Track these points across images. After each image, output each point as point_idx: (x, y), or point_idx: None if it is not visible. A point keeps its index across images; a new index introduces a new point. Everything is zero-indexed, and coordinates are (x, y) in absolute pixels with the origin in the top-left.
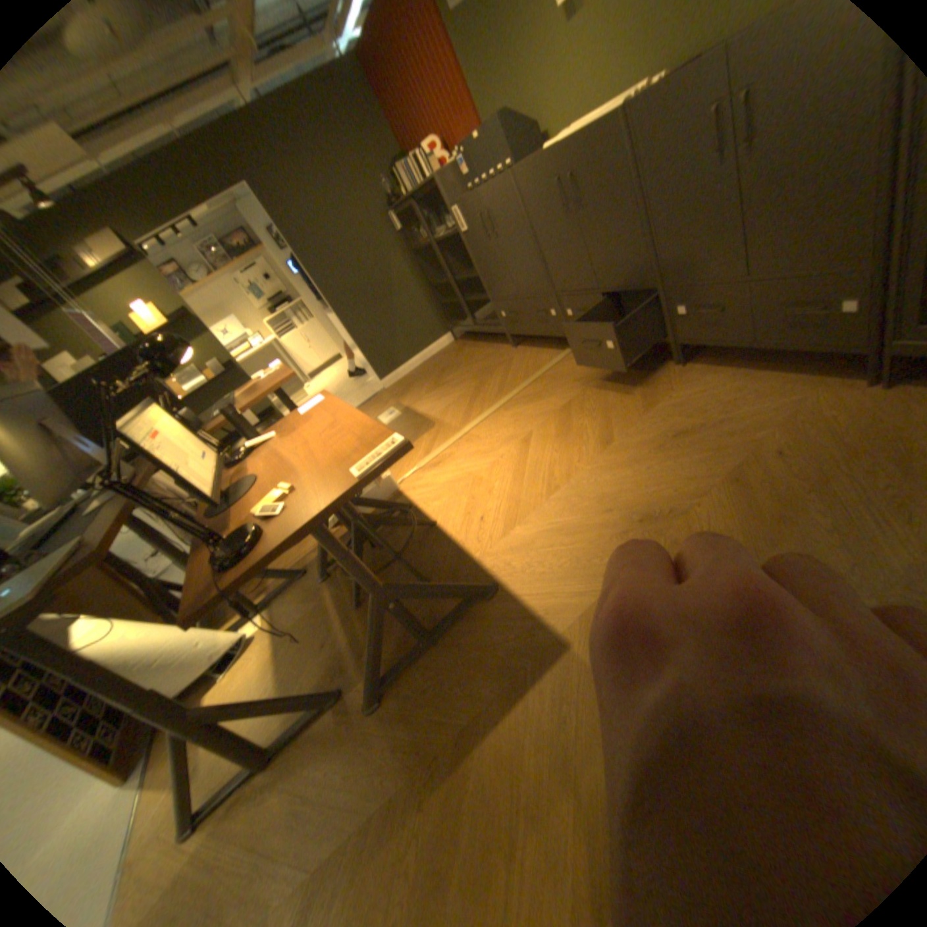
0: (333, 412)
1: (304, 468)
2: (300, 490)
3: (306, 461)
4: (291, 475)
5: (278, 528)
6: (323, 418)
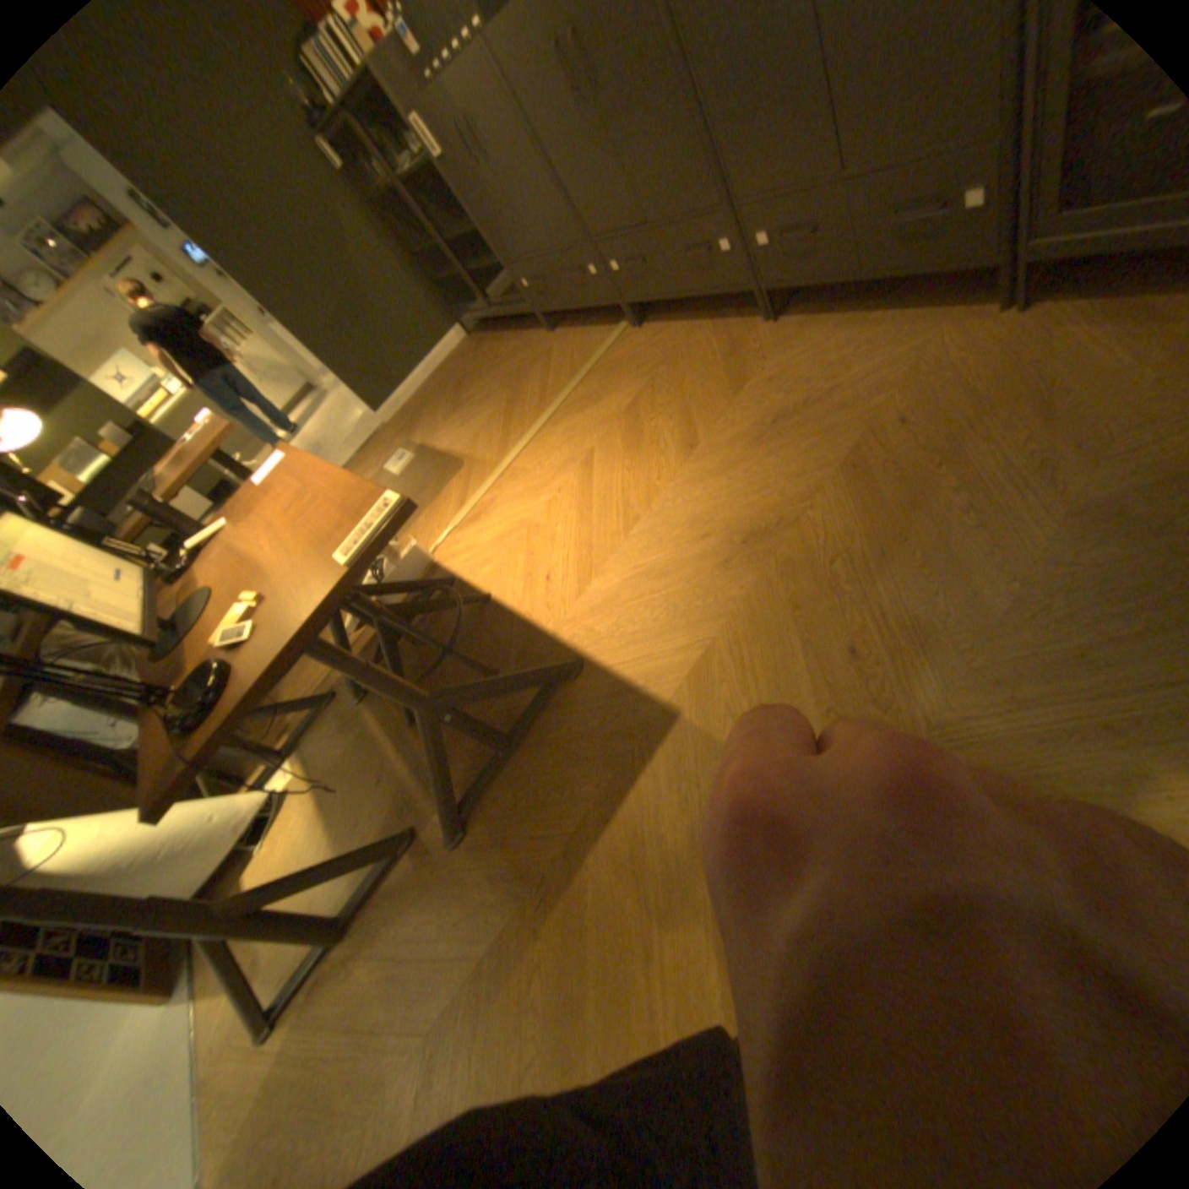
0: (300, 475)
1: (273, 566)
2: (272, 600)
3: (273, 556)
4: (258, 581)
5: (251, 661)
6: (288, 487)
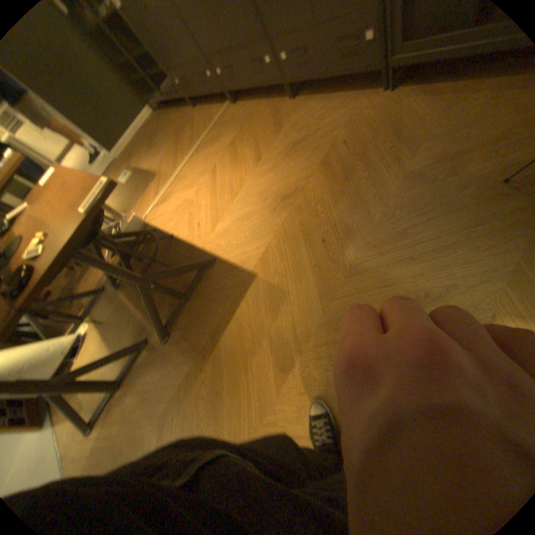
0: (63, 175)
1: (52, 218)
2: (52, 233)
3: (51, 214)
4: (45, 226)
5: (44, 260)
6: (57, 182)
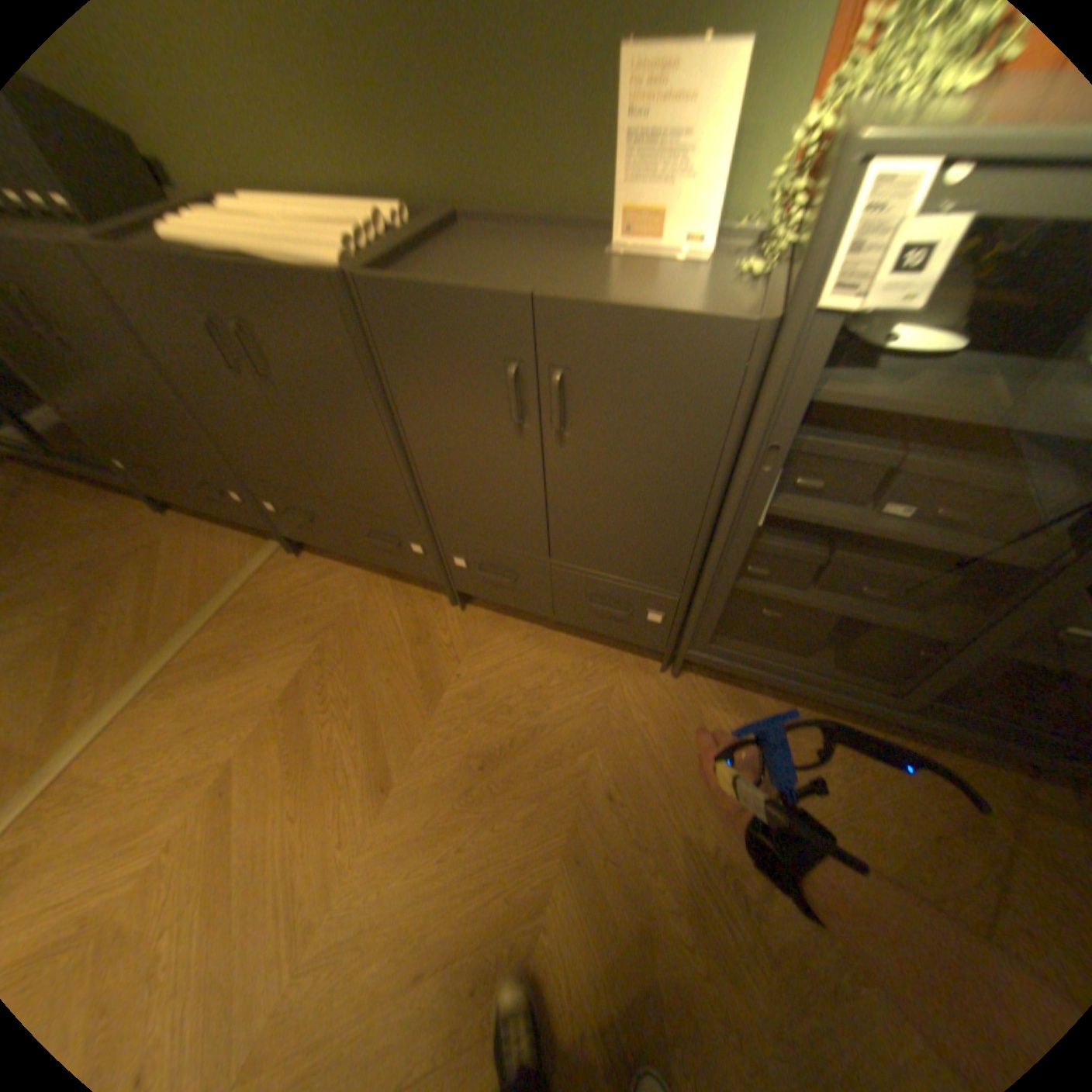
0: None
1: None
2: None
3: None
4: None
5: None
6: None
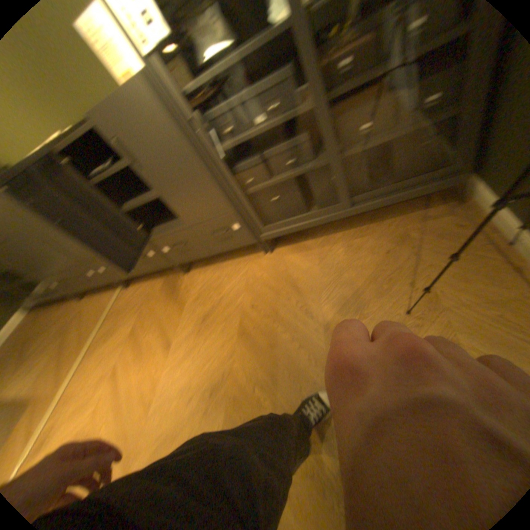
0: None
1: None
2: None
3: None
4: None
5: None
6: None
